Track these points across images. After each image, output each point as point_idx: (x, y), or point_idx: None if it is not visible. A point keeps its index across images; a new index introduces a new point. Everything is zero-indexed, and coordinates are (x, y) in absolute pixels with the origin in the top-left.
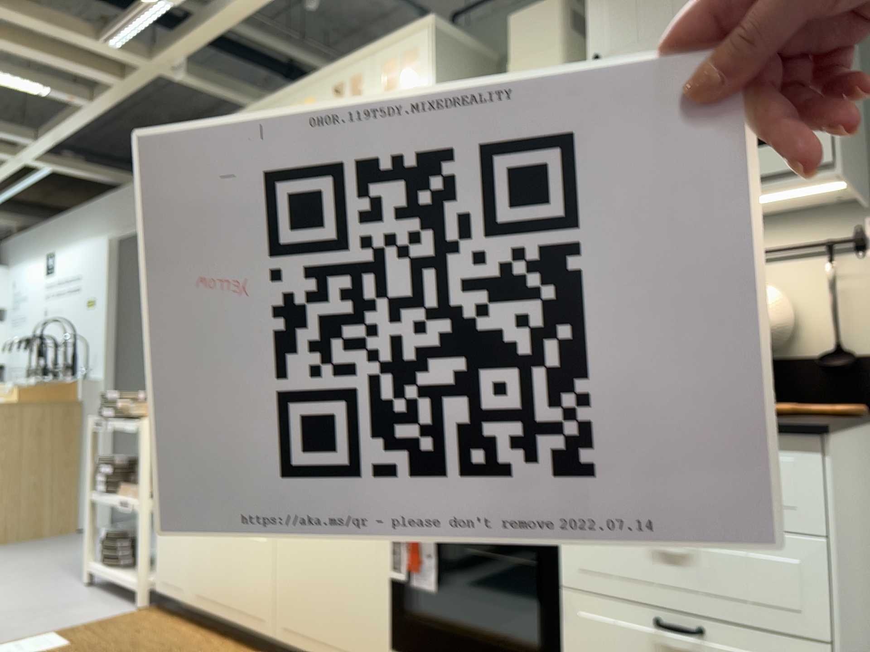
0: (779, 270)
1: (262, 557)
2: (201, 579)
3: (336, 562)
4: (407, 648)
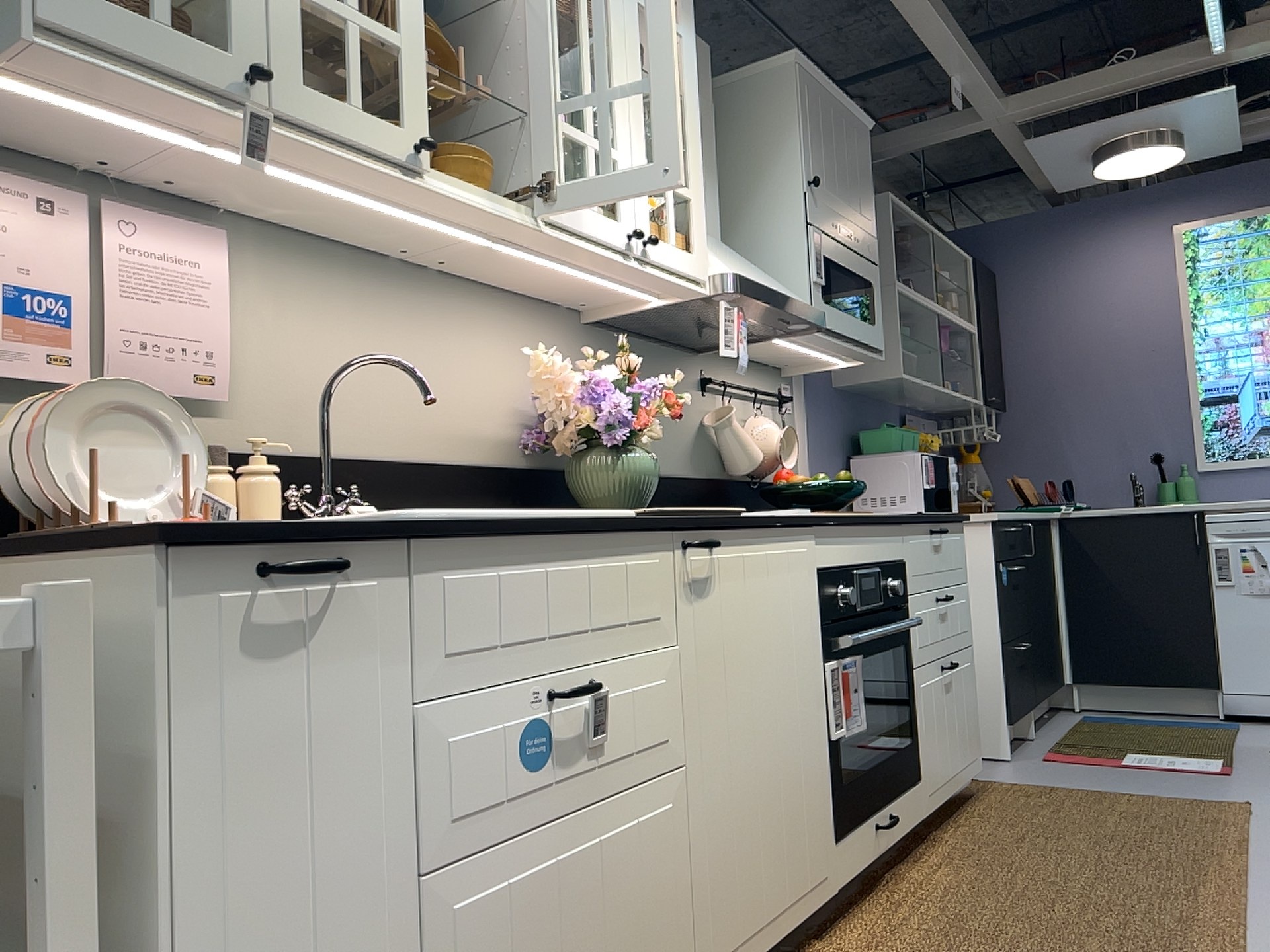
0: (759, 410)
1: (667, 852)
2: None
3: (781, 763)
4: (847, 822)
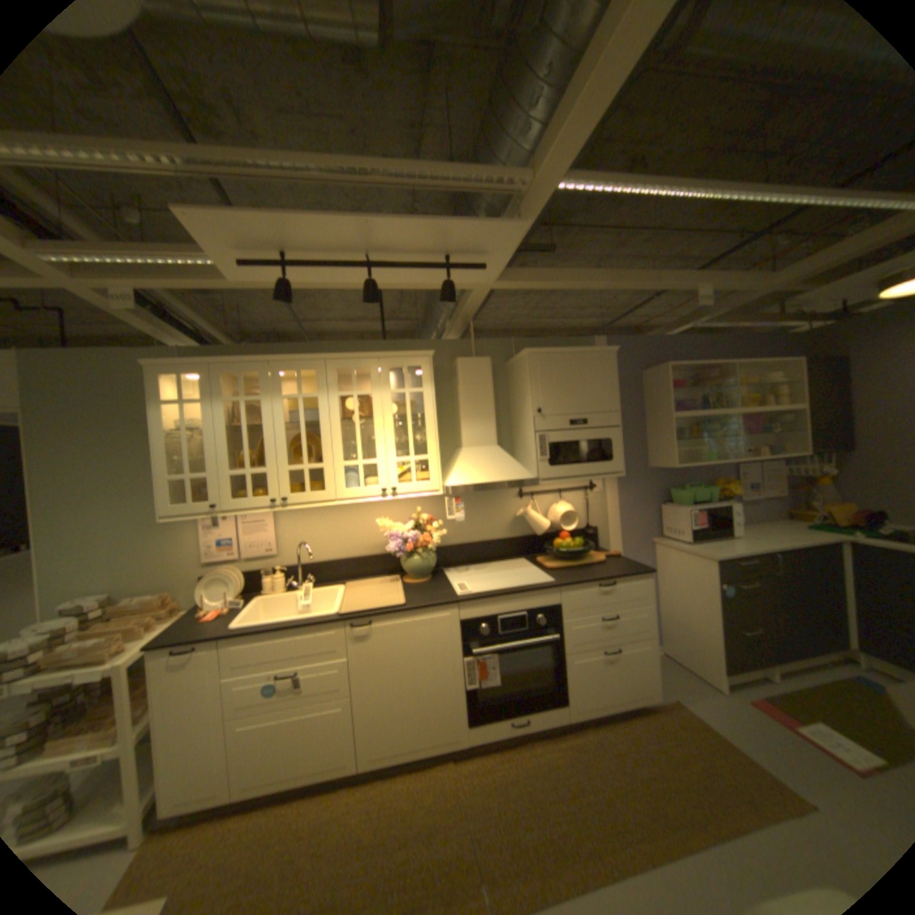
0: (567, 496)
1: (338, 724)
2: (251, 772)
3: (420, 697)
4: (480, 721)
